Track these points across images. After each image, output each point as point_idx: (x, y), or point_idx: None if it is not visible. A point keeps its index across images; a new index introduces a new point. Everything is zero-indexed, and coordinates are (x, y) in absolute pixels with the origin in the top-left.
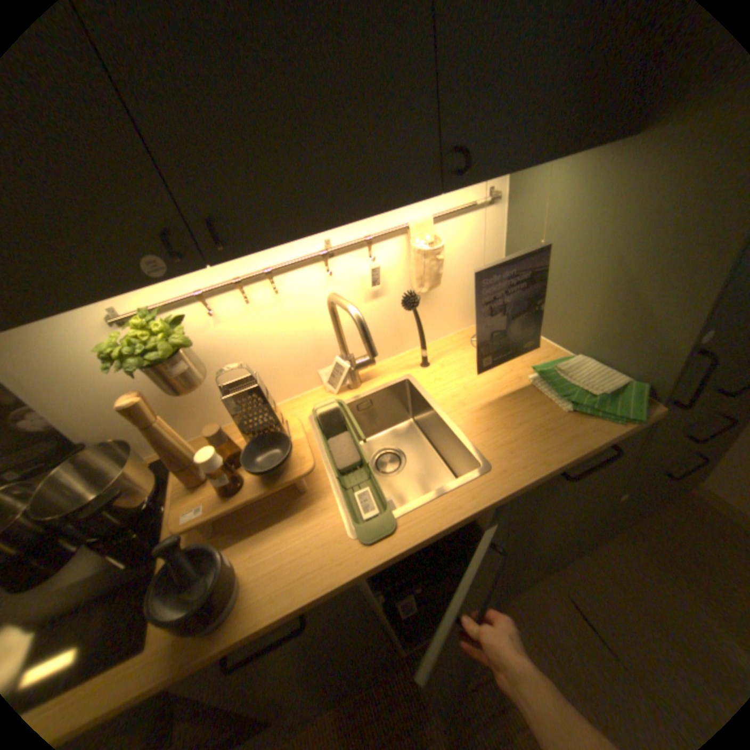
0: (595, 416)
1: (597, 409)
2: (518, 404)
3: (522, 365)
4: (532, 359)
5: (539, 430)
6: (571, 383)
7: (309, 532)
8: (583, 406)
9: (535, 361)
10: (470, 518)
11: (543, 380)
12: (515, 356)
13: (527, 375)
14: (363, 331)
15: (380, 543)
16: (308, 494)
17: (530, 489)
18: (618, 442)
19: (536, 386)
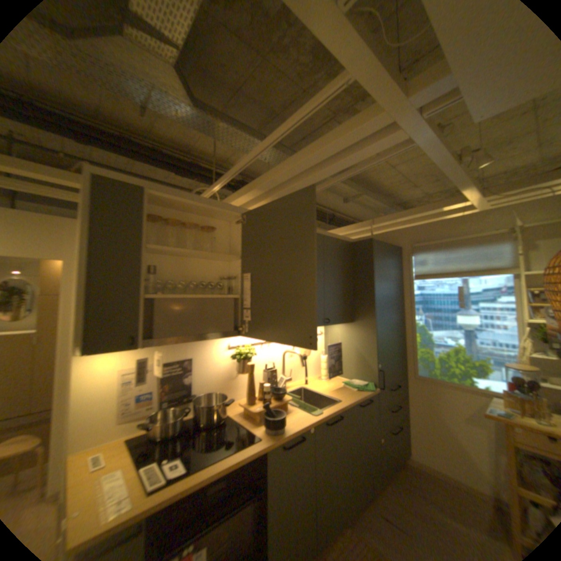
0: (363, 392)
1: (362, 389)
2: (341, 391)
3: (338, 384)
4: (340, 382)
5: (350, 395)
6: (354, 385)
7: (296, 417)
8: (359, 390)
9: (341, 382)
10: (341, 411)
11: (346, 385)
12: (334, 382)
13: (340, 385)
14: (301, 358)
15: (320, 415)
16: (288, 411)
17: (353, 405)
18: (370, 396)
19: (344, 387)
